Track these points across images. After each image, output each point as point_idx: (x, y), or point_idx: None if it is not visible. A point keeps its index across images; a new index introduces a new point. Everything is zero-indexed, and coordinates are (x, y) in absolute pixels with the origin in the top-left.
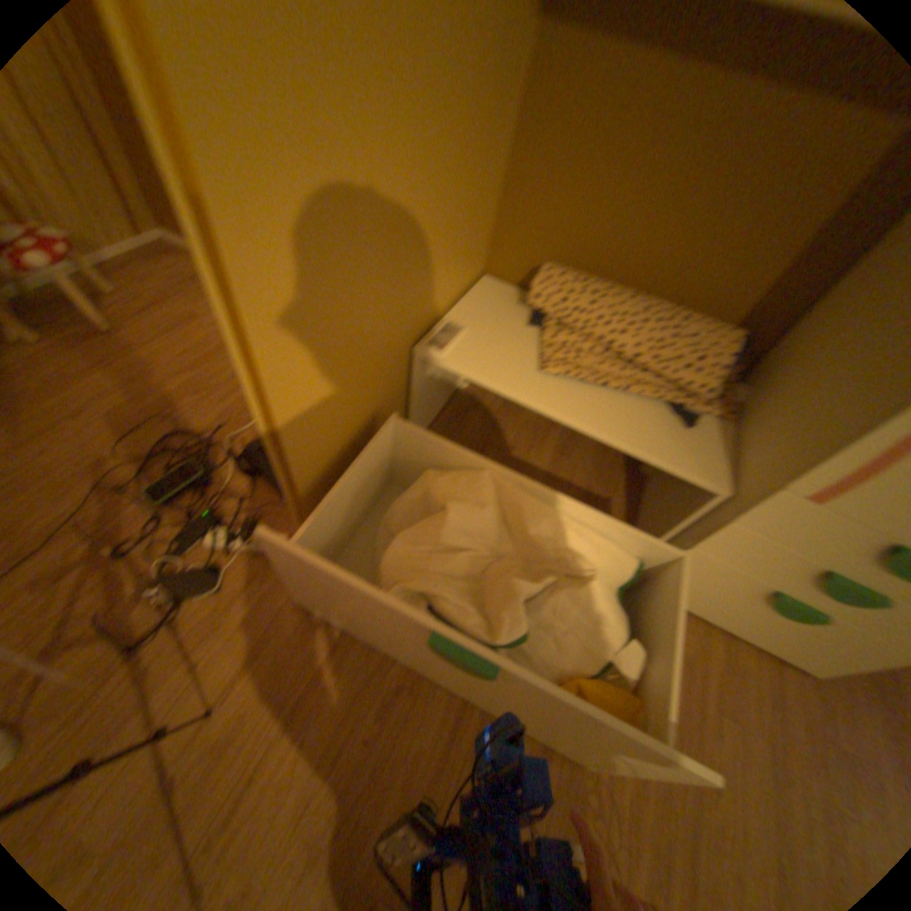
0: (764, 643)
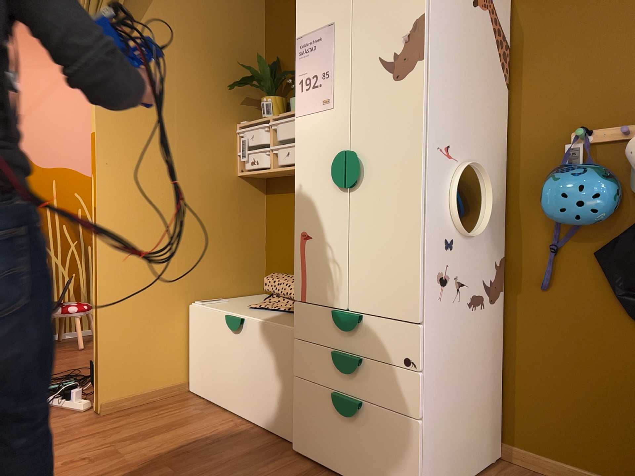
0: None
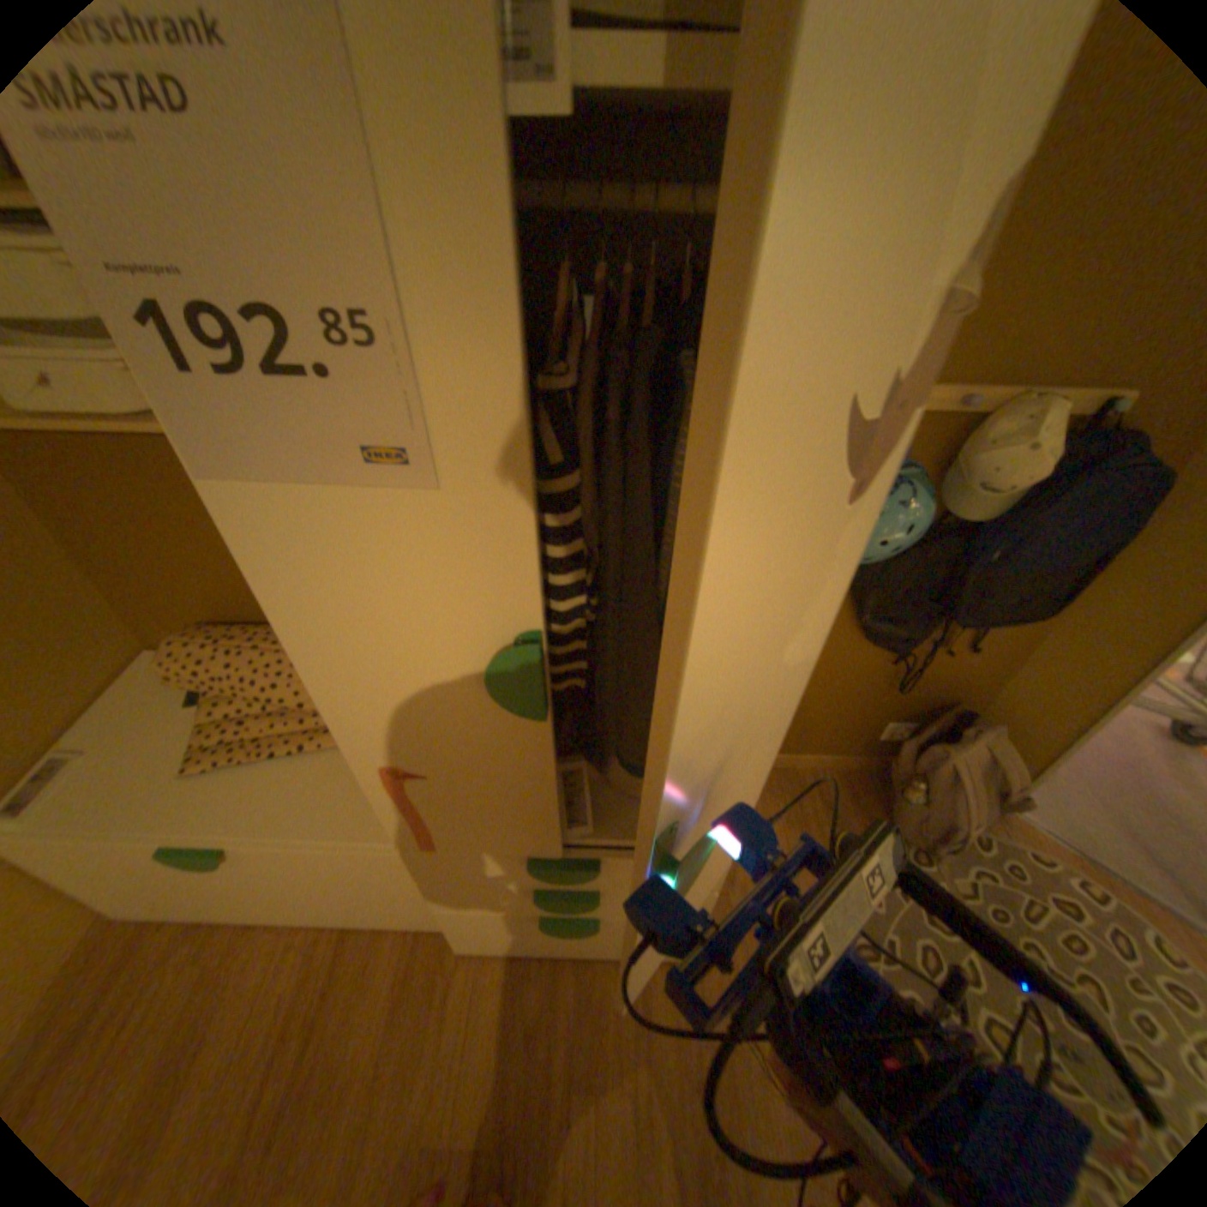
0: (613, 958)
